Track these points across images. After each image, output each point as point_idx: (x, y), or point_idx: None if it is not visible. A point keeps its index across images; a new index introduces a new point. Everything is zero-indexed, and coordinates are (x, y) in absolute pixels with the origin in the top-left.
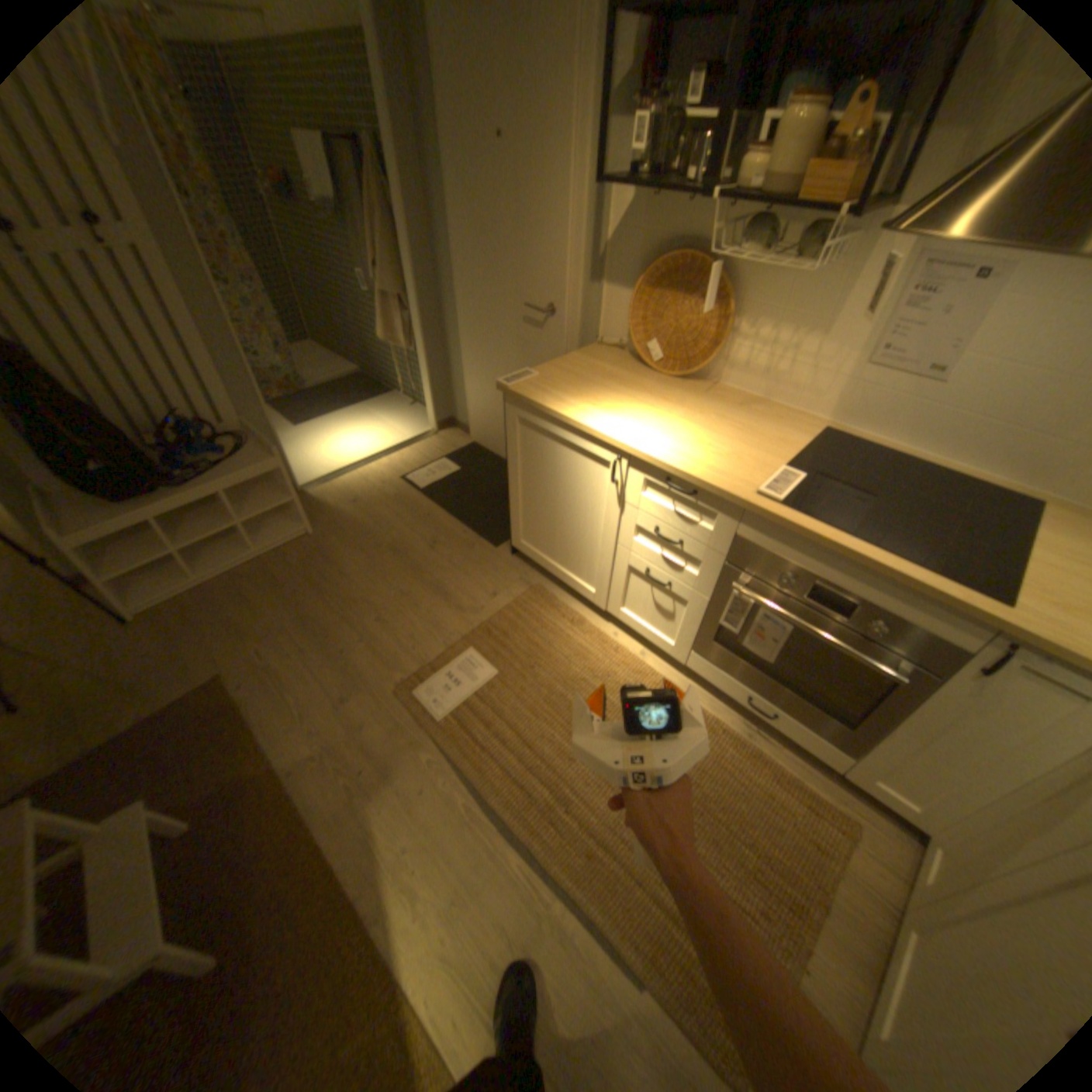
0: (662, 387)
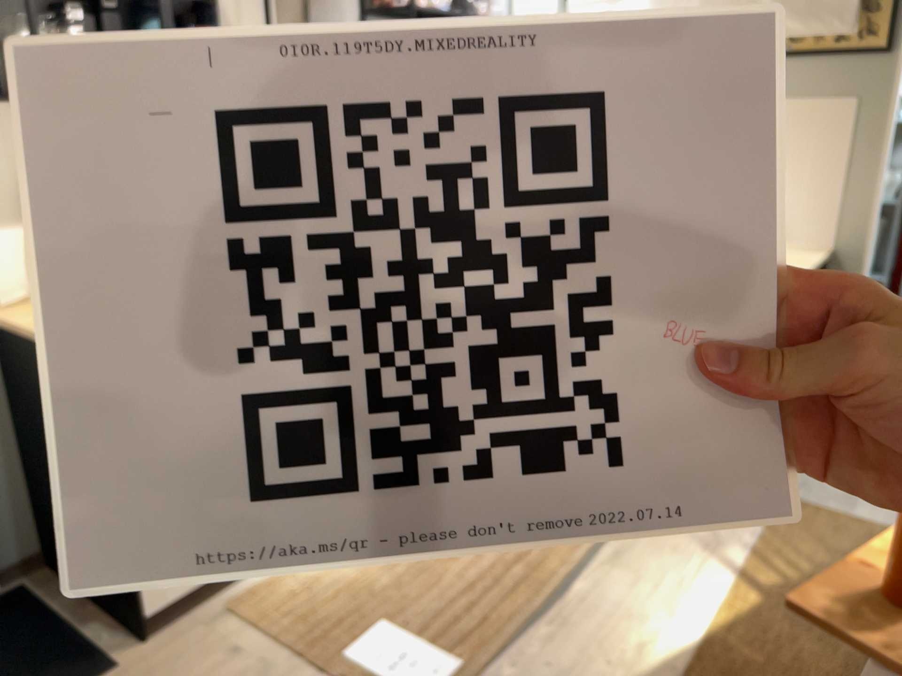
0: None
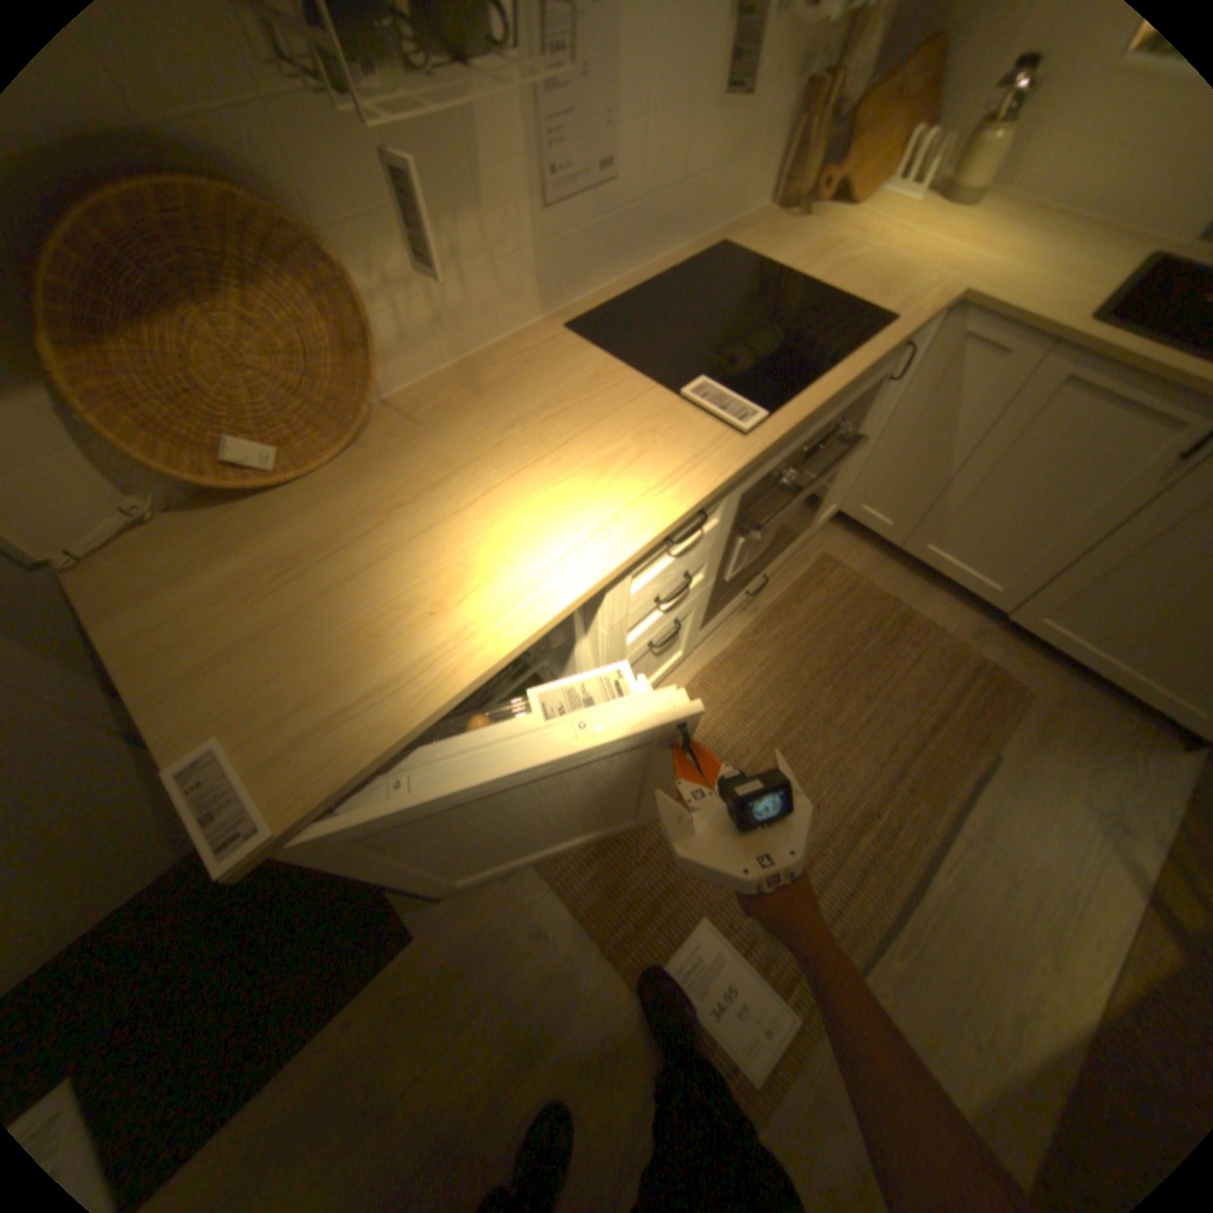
0: (378, 477)
